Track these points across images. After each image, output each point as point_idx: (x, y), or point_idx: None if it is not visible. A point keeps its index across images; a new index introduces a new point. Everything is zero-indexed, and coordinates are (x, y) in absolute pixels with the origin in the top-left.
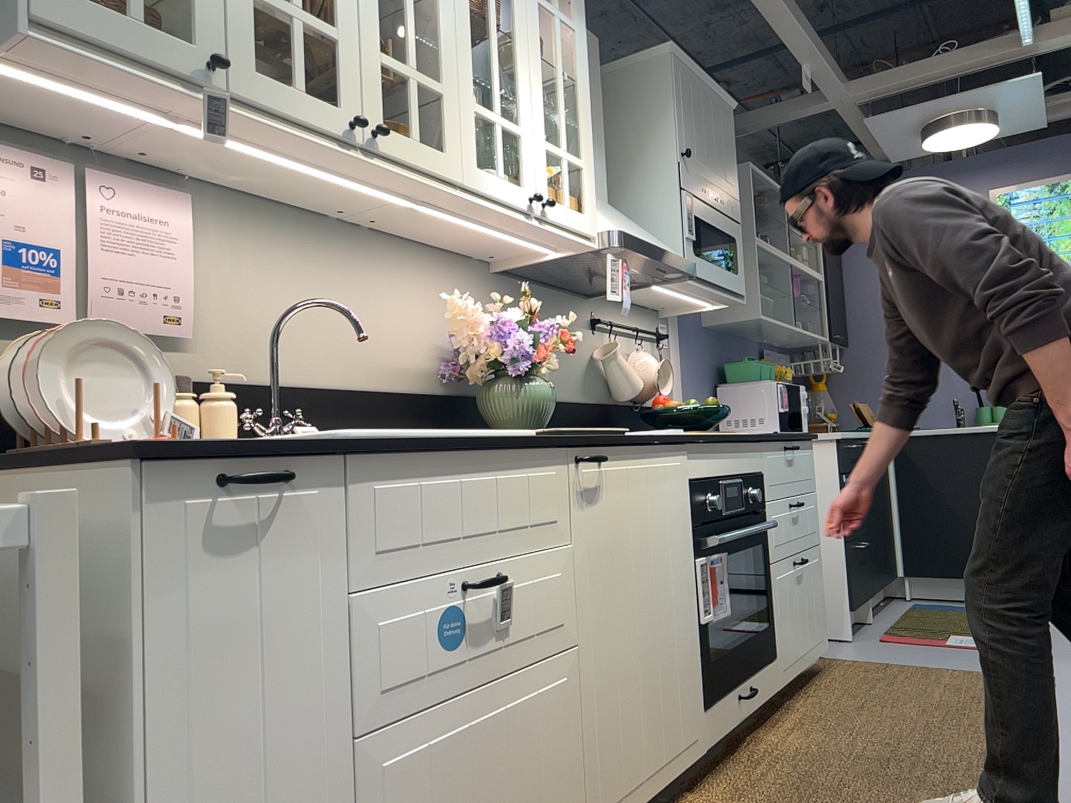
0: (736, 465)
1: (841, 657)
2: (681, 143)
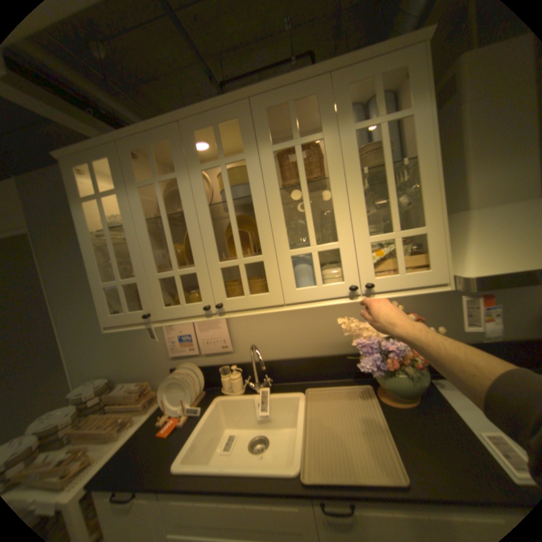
0: None
1: None
2: None
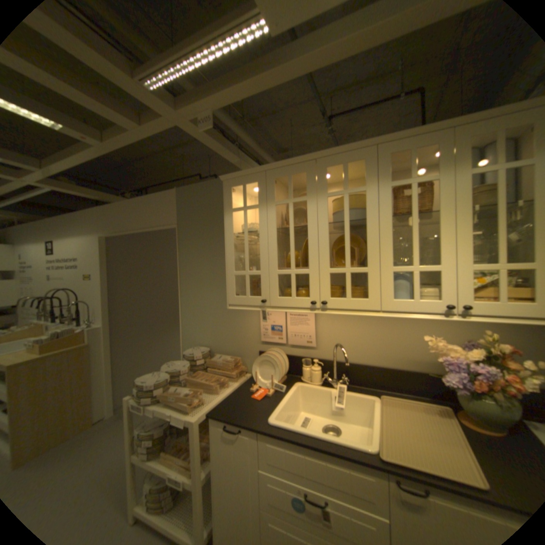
0: None
1: None
2: None
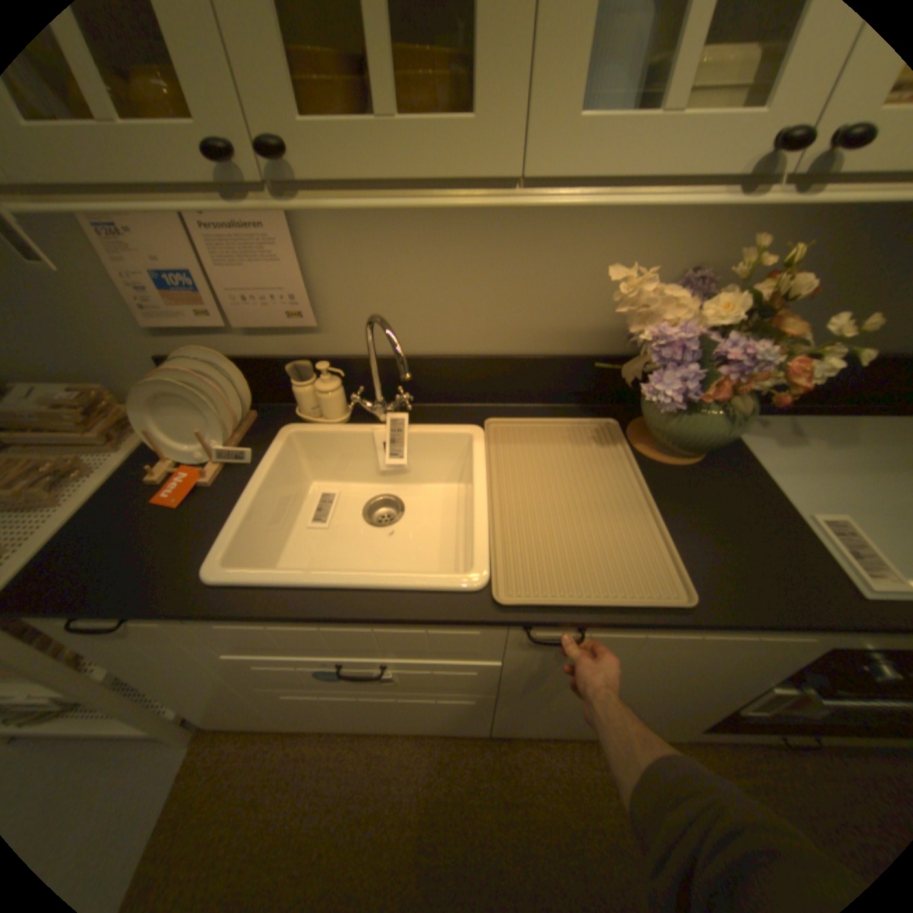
0: None
1: None
2: None
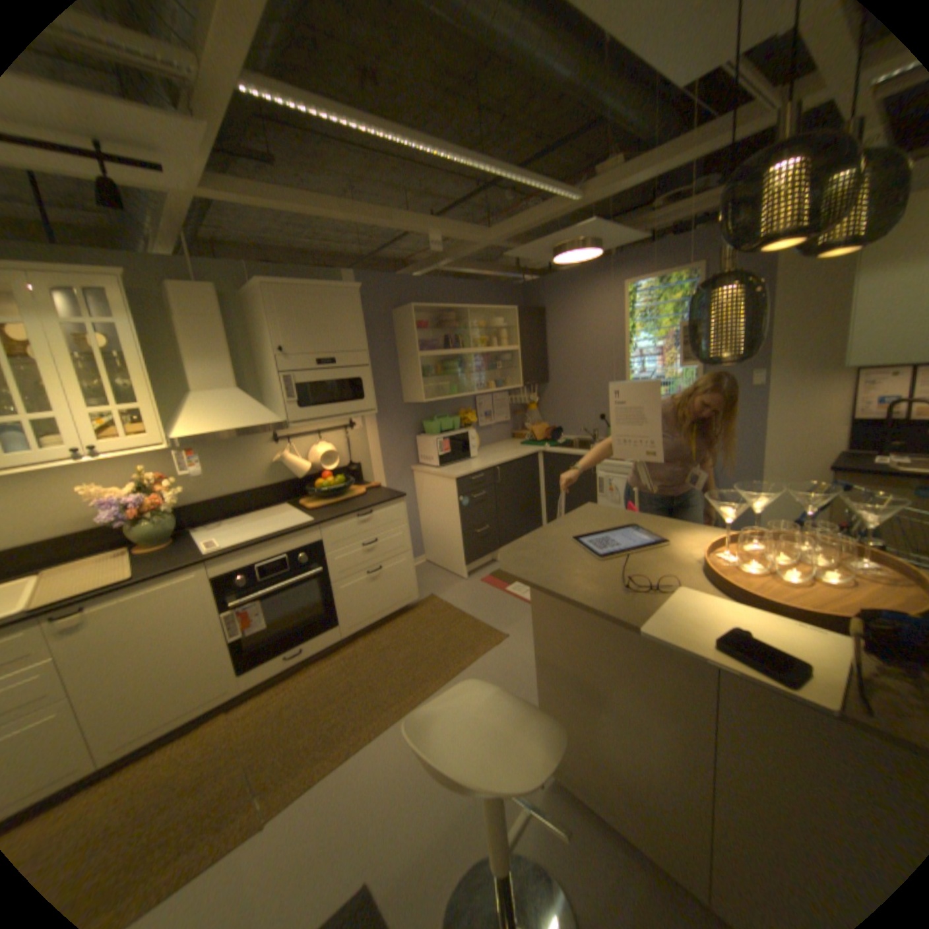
0: (280, 549)
1: (441, 596)
2: (277, 342)
